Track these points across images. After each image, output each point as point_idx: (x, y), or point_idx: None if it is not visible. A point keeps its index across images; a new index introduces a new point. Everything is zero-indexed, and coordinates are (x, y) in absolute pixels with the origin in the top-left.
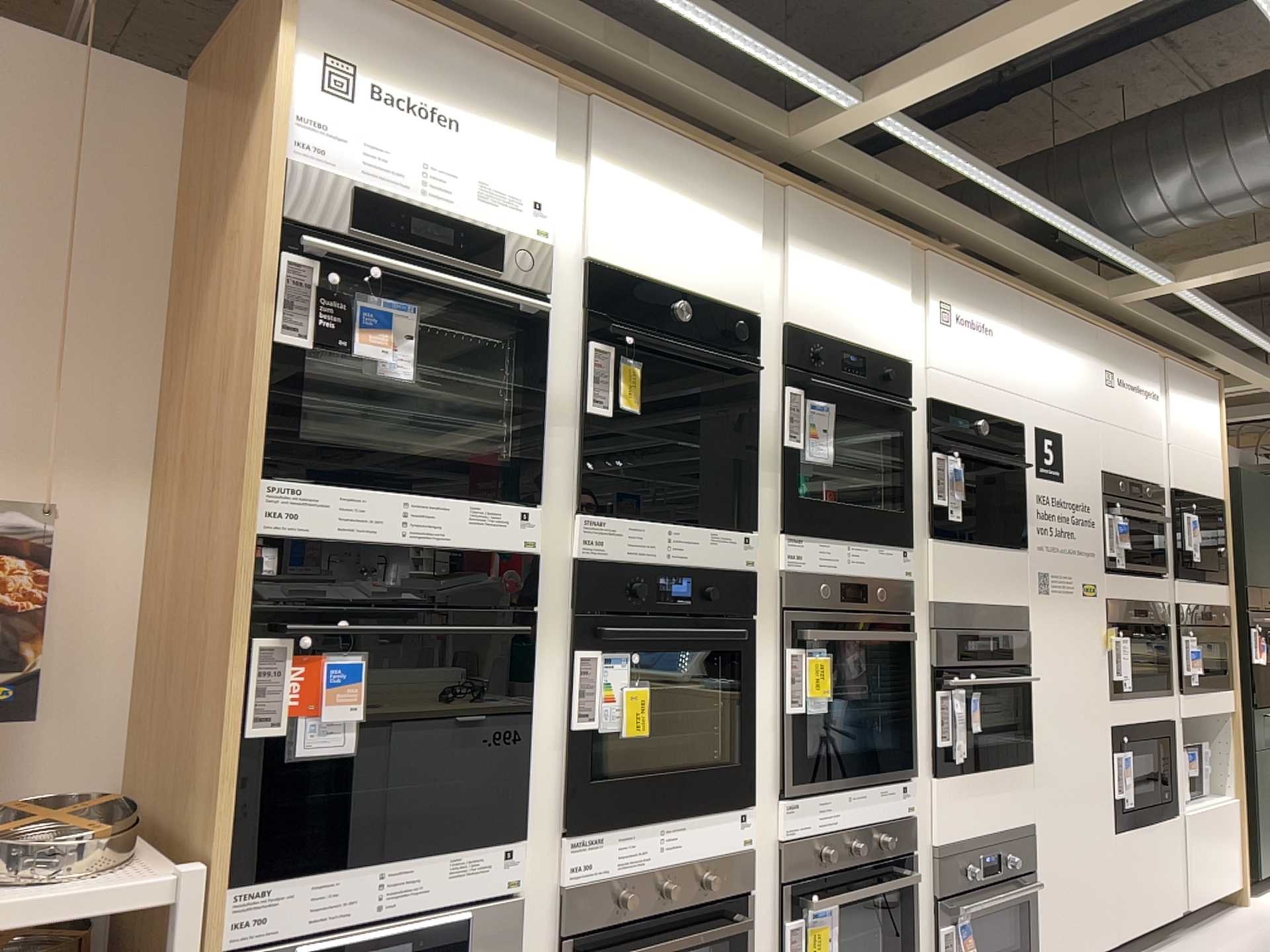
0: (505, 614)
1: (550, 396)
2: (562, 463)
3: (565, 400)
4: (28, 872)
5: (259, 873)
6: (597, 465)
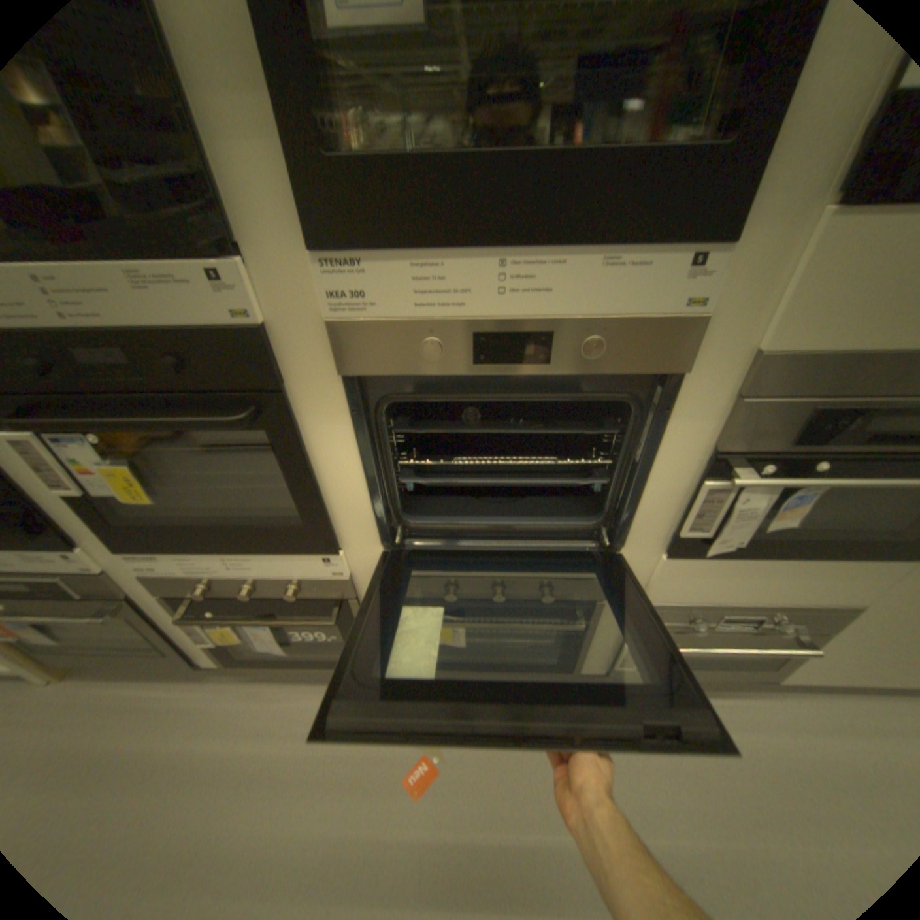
0: None
1: None
2: None
3: None
4: None
5: None
6: None
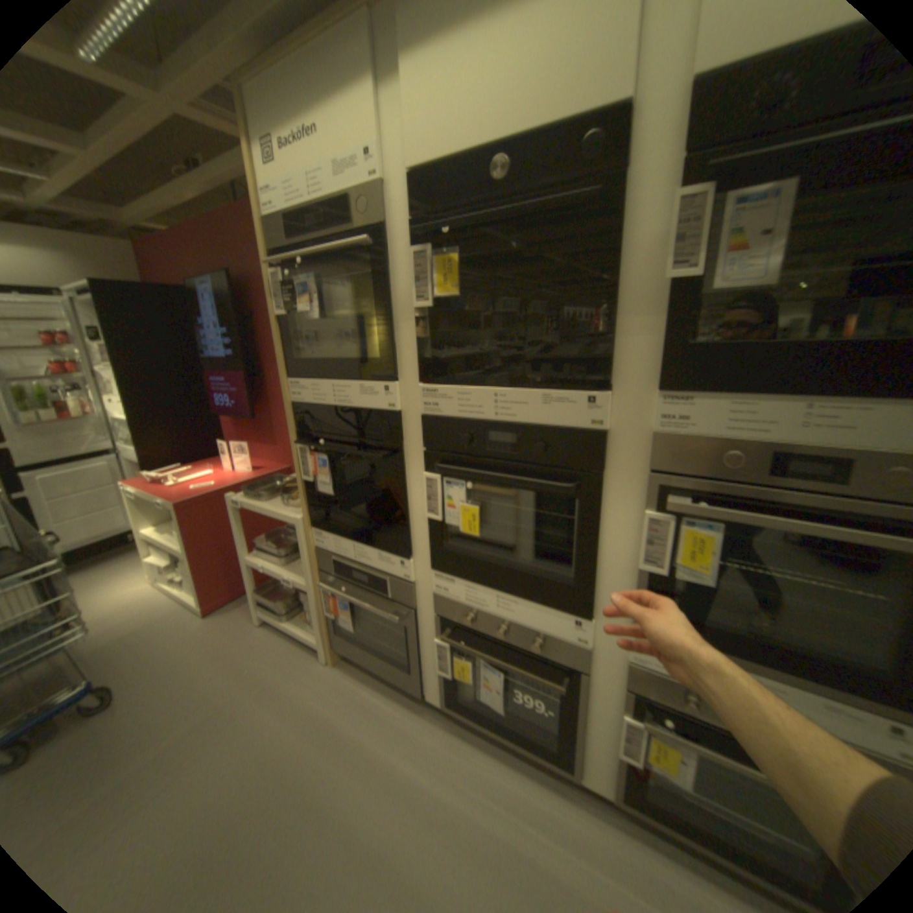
0: (382, 447)
1: (393, 301)
2: (408, 349)
3: (405, 300)
4: (278, 504)
5: (314, 530)
6: (432, 347)
